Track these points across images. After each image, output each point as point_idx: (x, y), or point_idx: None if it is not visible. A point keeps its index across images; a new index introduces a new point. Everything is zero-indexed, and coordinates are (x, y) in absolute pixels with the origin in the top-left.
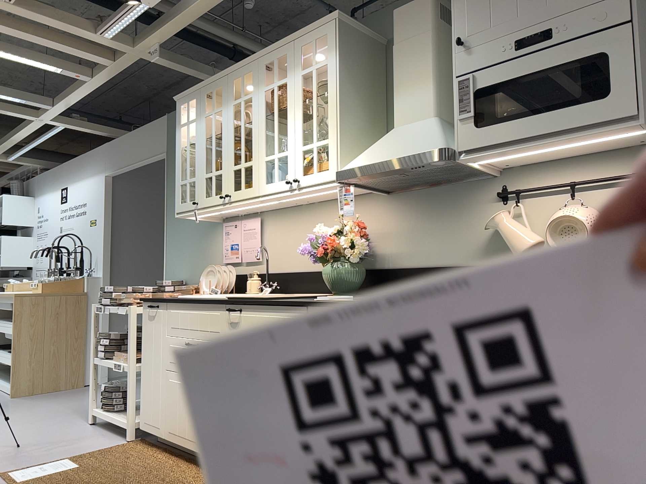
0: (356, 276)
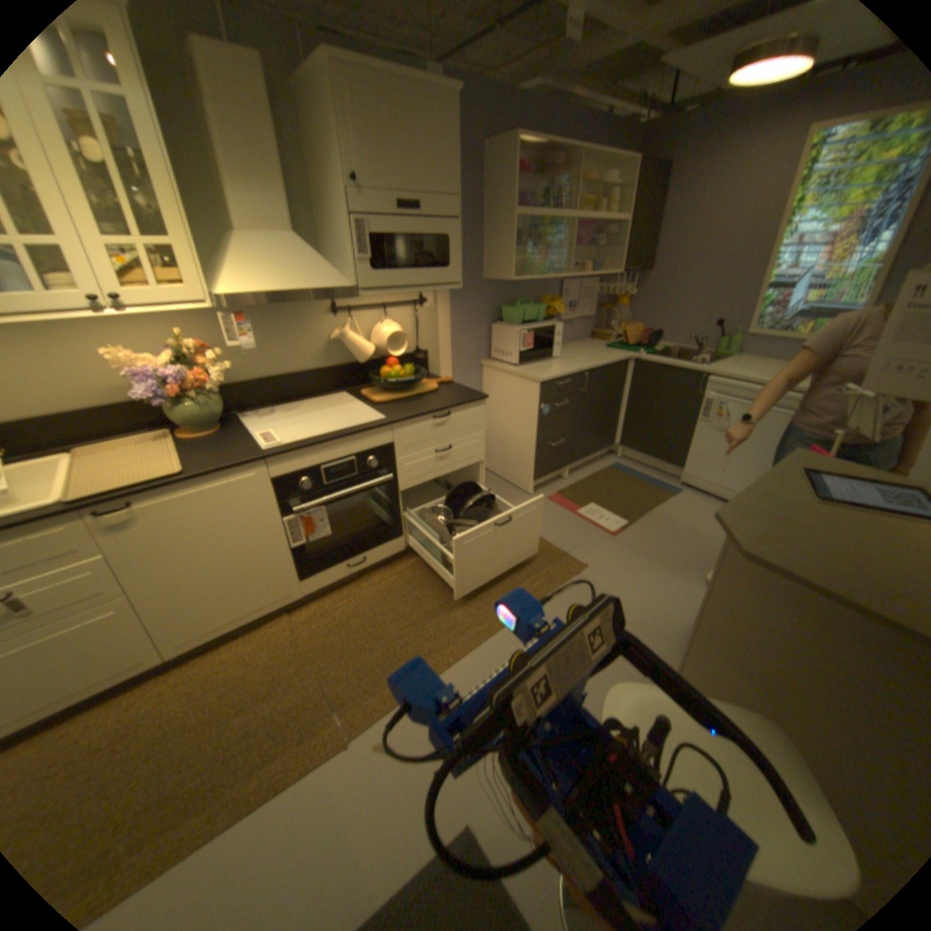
0: (216, 406)
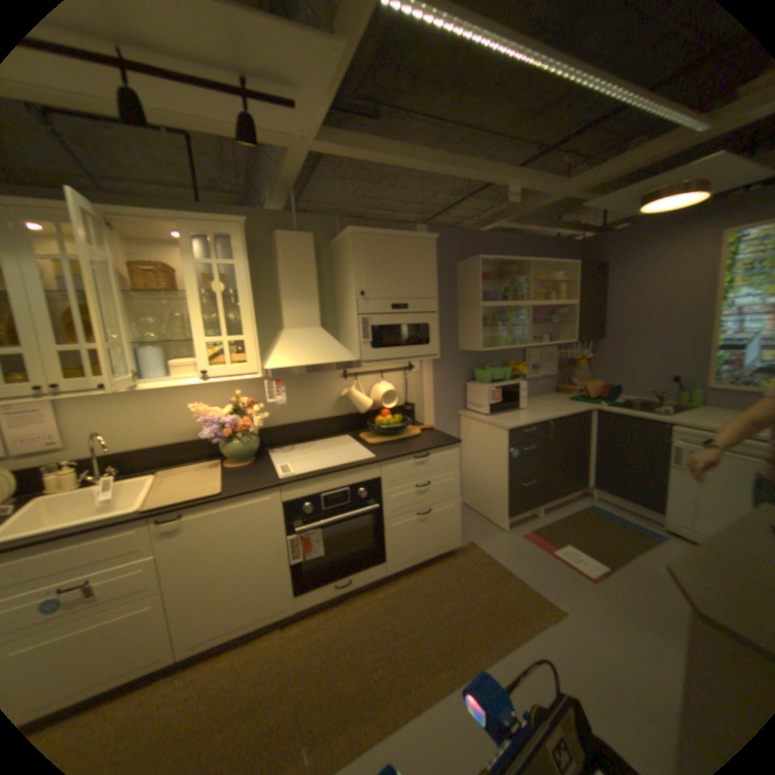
0: (255, 444)
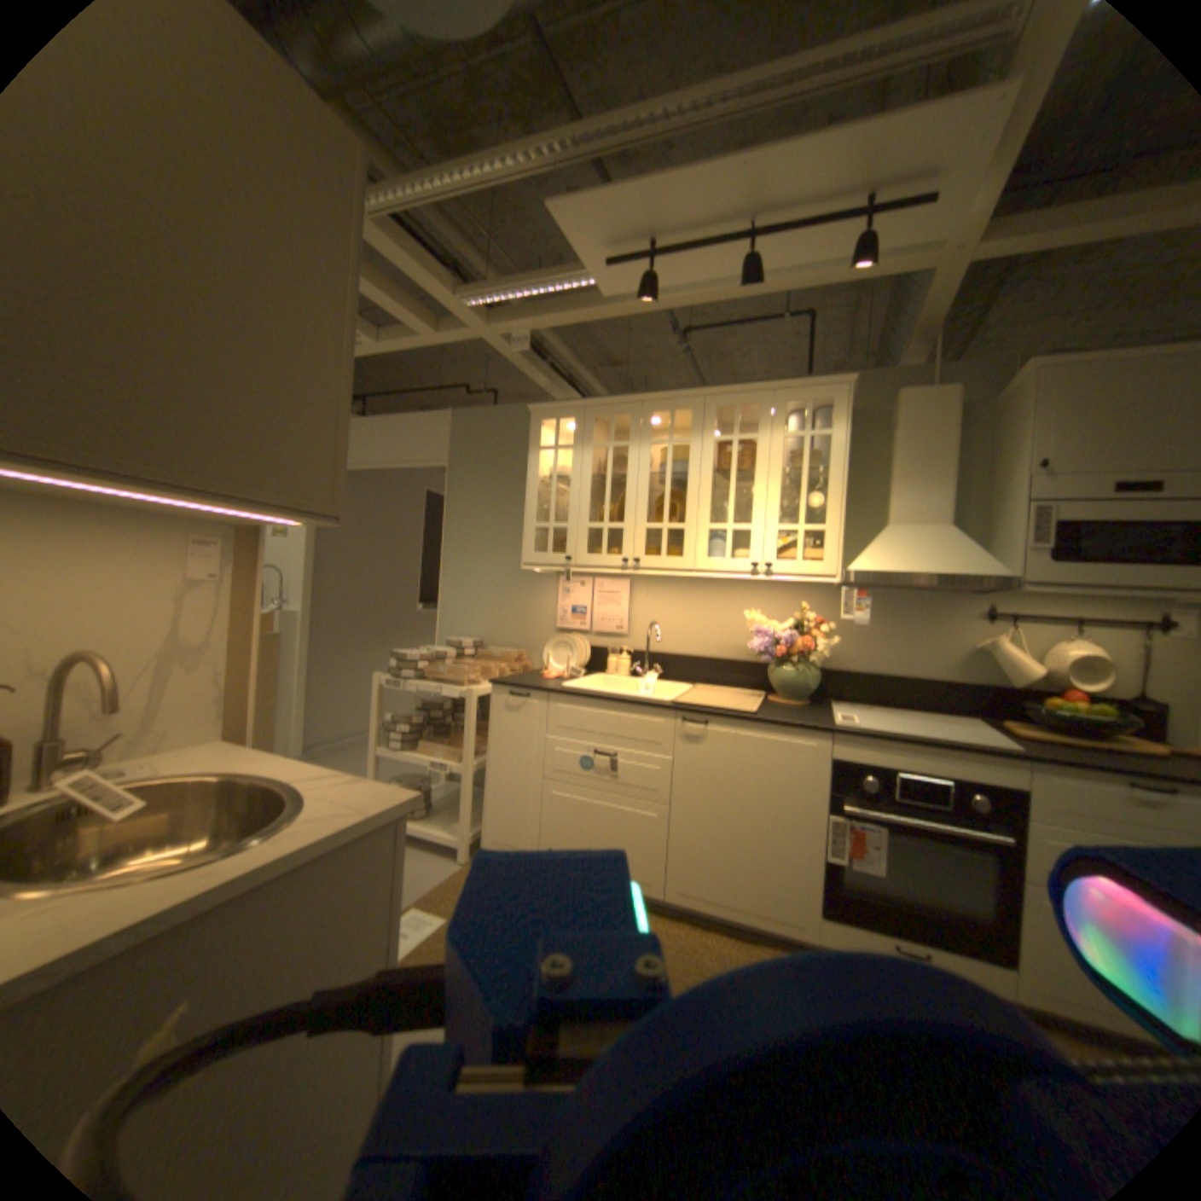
0: (811, 680)
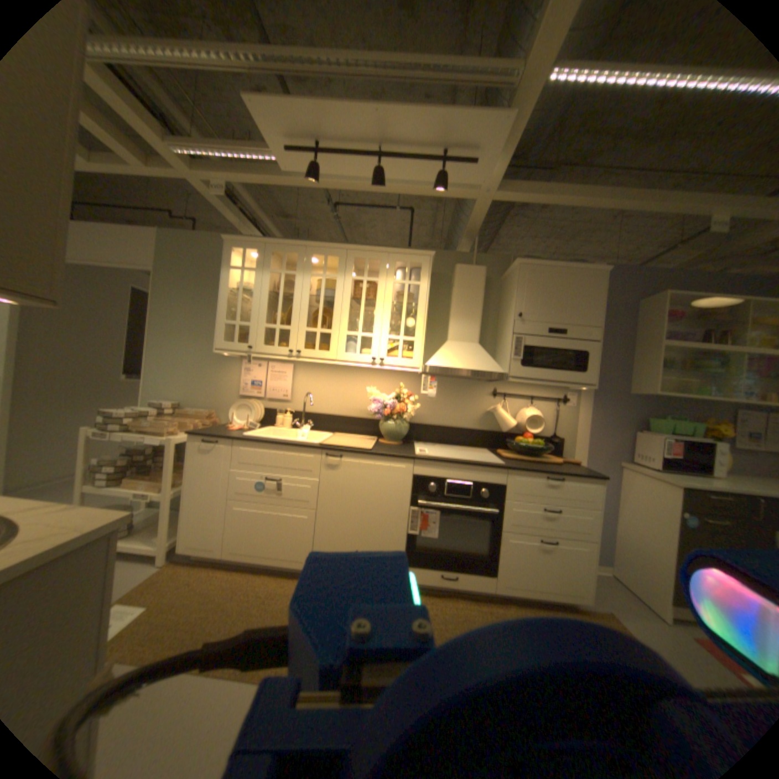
0: (403, 429)
